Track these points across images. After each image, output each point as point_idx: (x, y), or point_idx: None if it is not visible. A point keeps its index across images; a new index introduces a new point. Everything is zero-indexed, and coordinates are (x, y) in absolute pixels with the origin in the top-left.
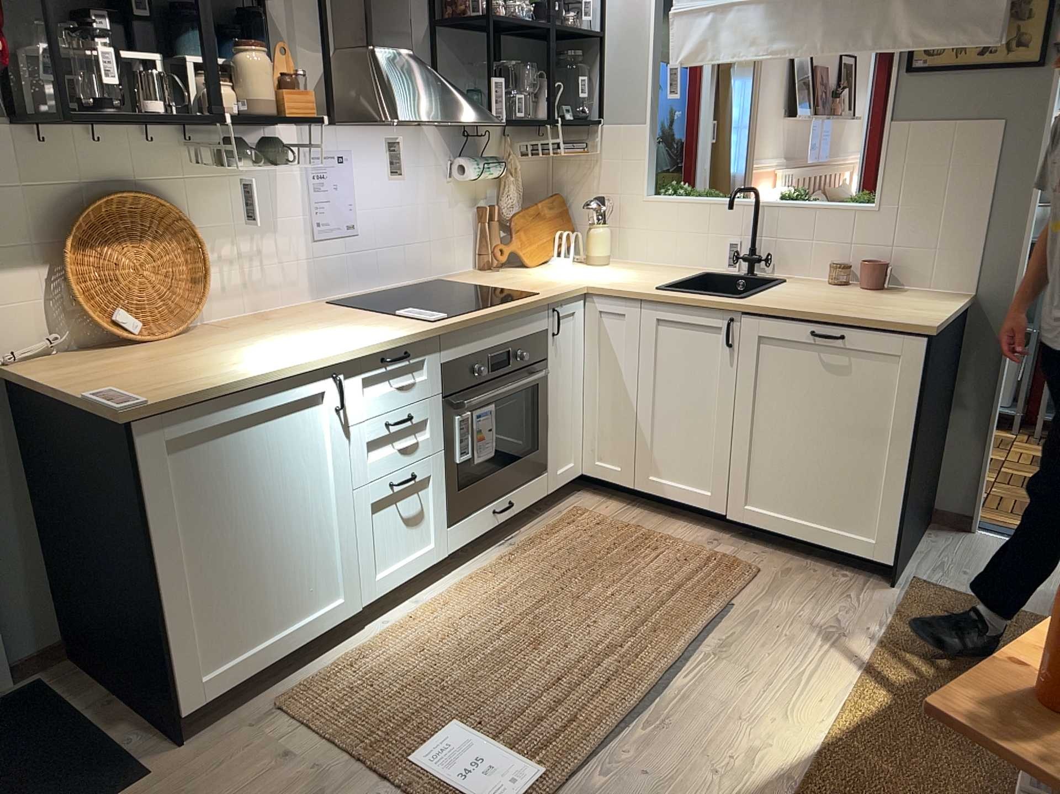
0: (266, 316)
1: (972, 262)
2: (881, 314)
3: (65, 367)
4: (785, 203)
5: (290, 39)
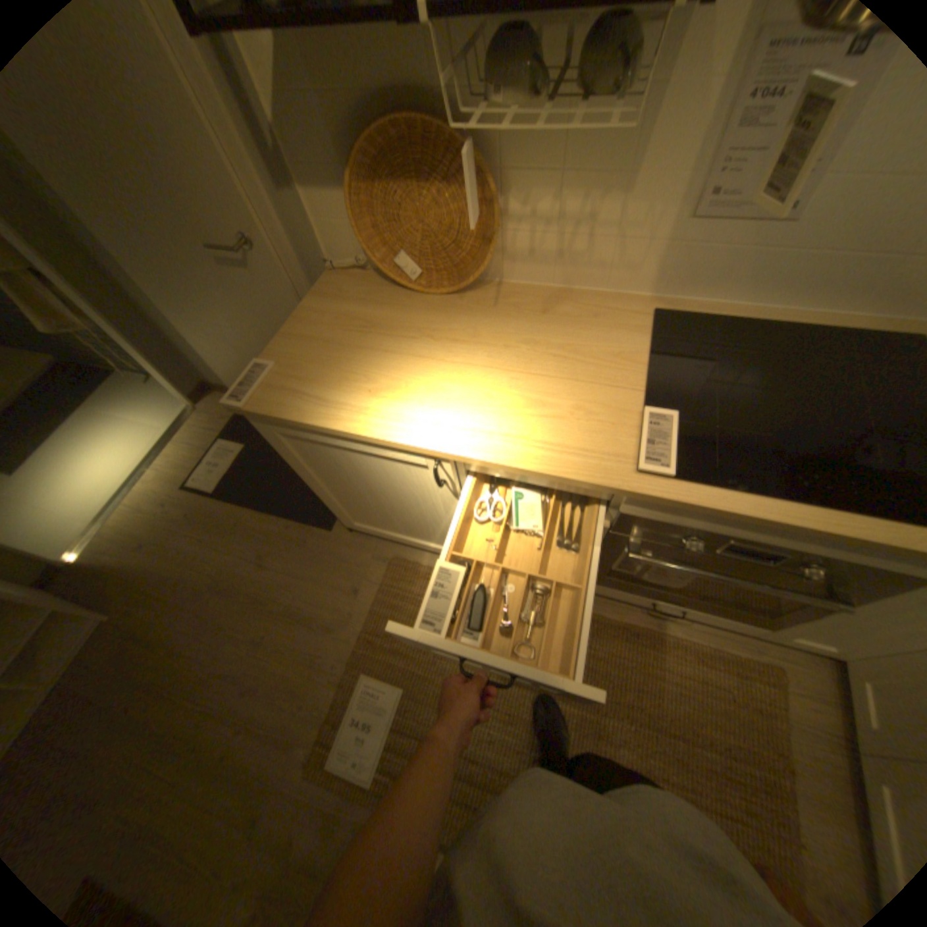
0: (564, 297)
1: None
2: None
3: (336, 294)
4: None
5: None
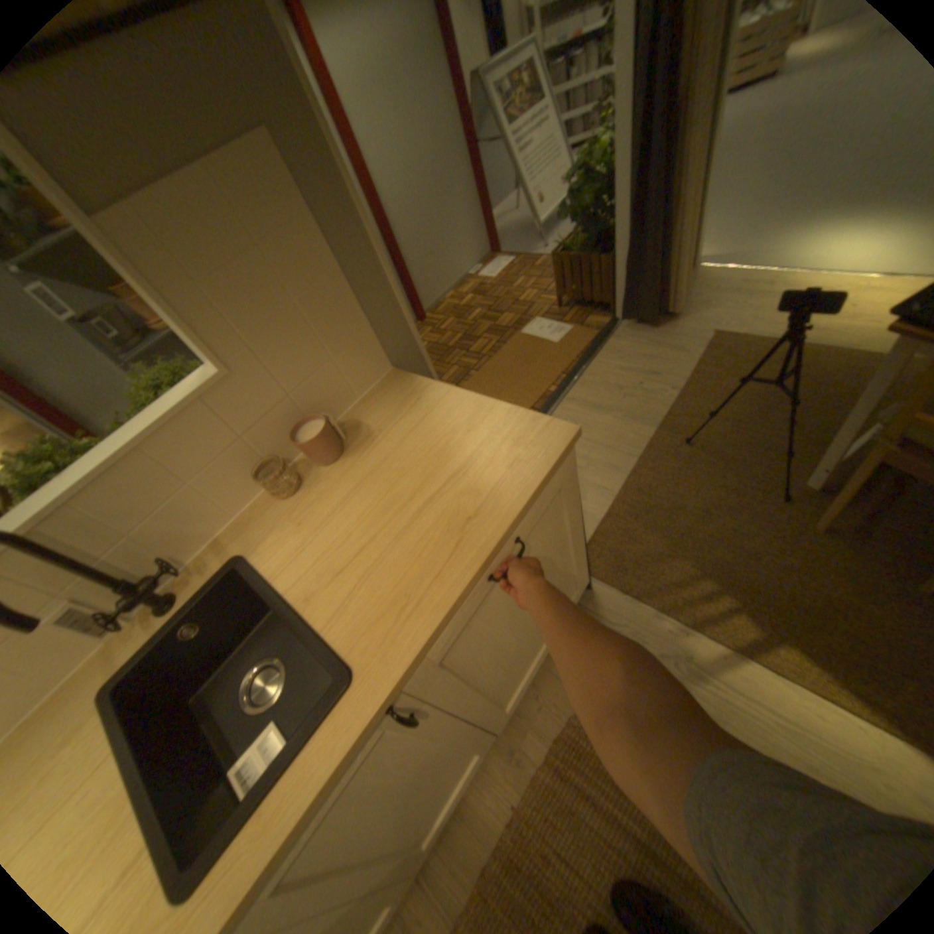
0: None
1: (369, 344)
2: (498, 476)
3: None
4: (71, 491)
5: None
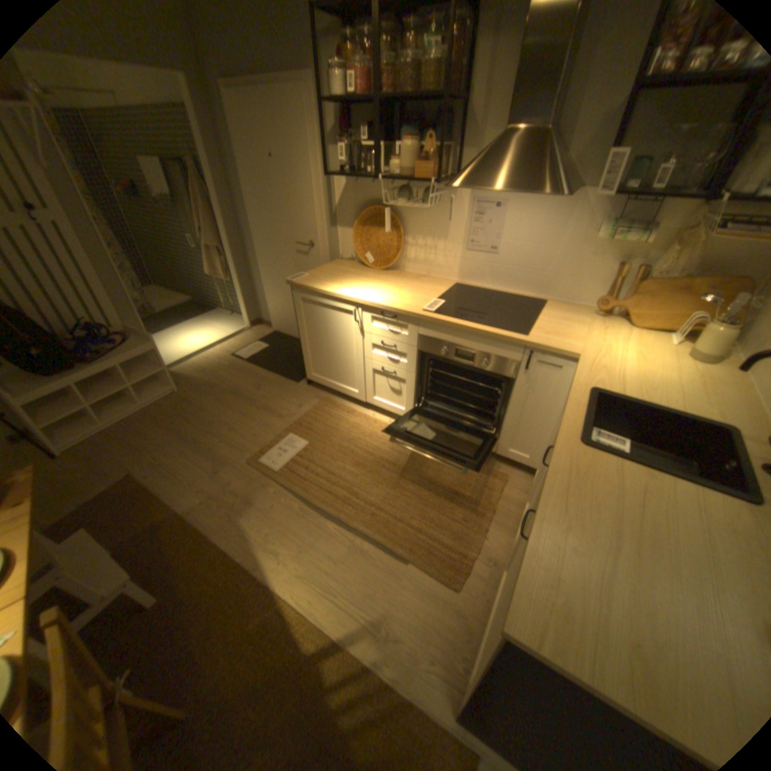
0: (424, 277)
1: None
2: (565, 575)
3: (339, 265)
4: None
5: (481, 122)
